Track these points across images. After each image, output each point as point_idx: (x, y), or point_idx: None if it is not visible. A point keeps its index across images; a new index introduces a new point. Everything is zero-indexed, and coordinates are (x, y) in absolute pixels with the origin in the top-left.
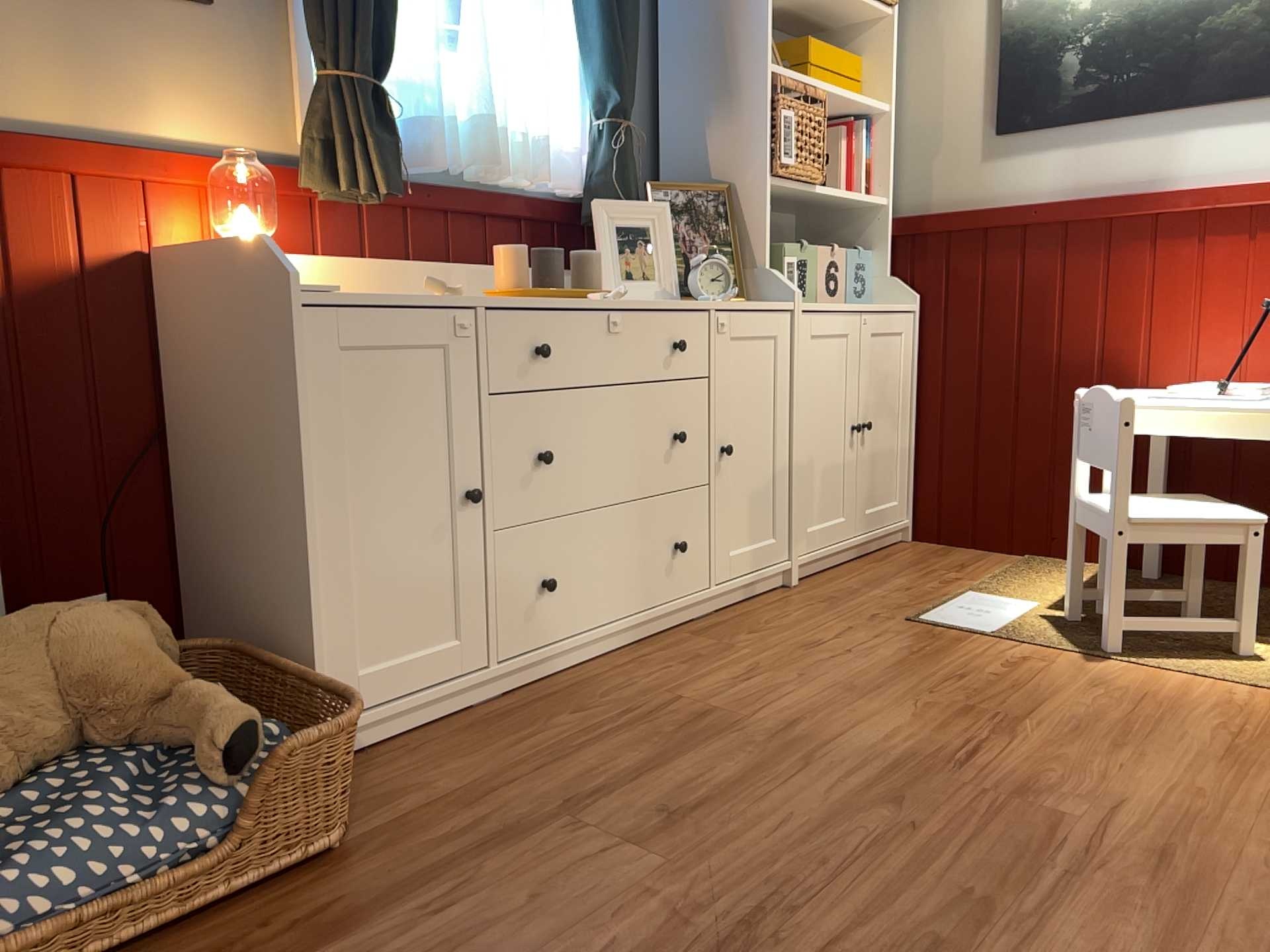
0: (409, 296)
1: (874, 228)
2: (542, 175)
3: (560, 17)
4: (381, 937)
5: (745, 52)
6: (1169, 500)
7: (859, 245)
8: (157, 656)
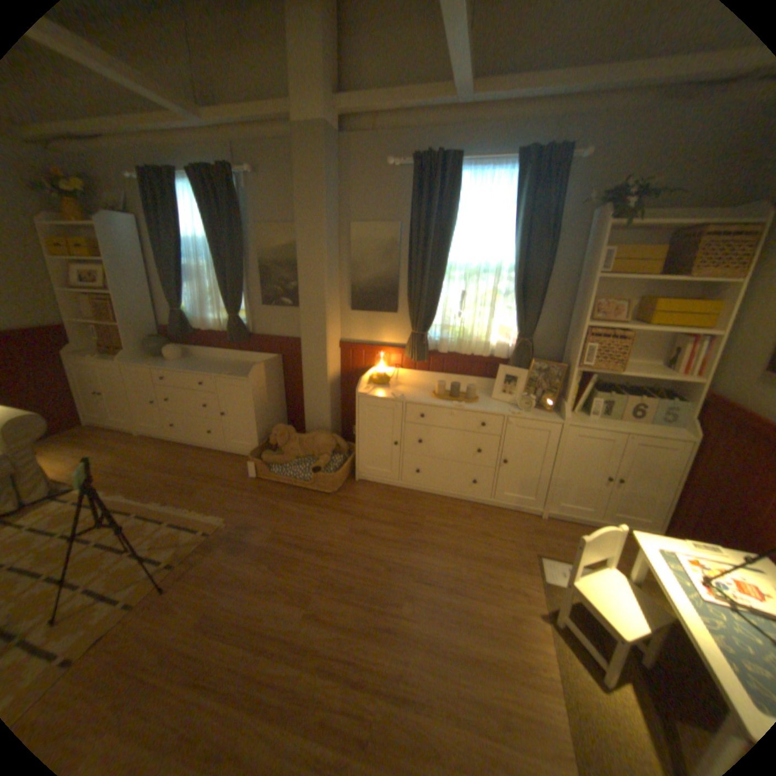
0: (392, 396)
1: (697, 392)
2: (483, 355)
3: (511, 300)
4: (311, 510)
5: (583, 315)
6: (636, 604)
7: (690, 397)
8: (331, 447)
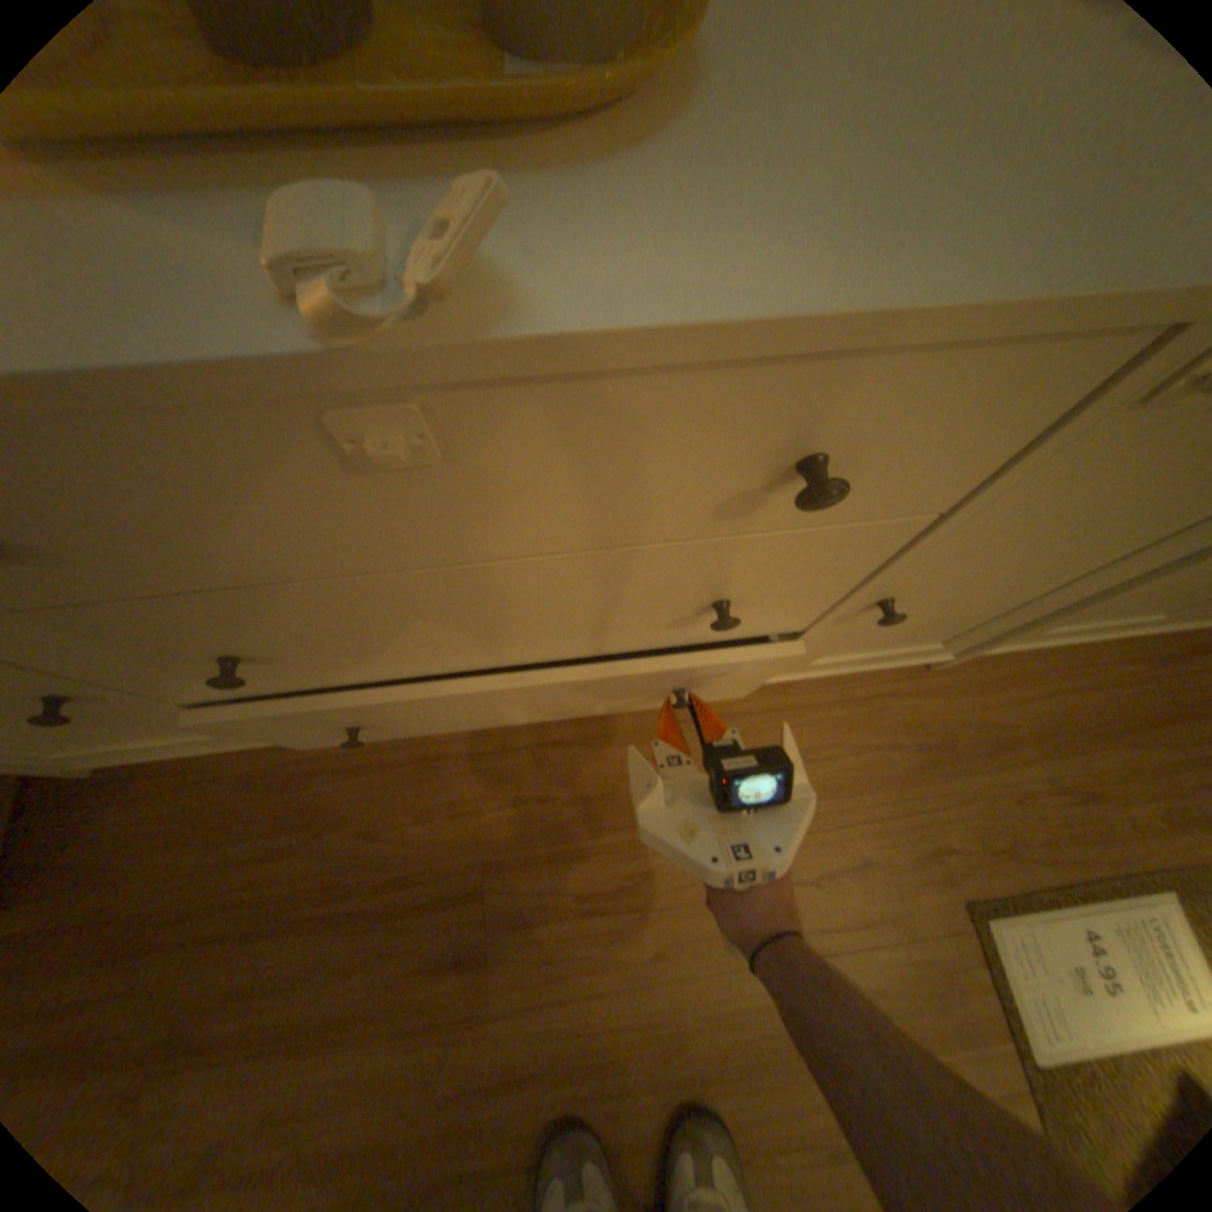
0: None
1: None
2: None
3: None
4: None
5: None
6: None
7: None
8: None
